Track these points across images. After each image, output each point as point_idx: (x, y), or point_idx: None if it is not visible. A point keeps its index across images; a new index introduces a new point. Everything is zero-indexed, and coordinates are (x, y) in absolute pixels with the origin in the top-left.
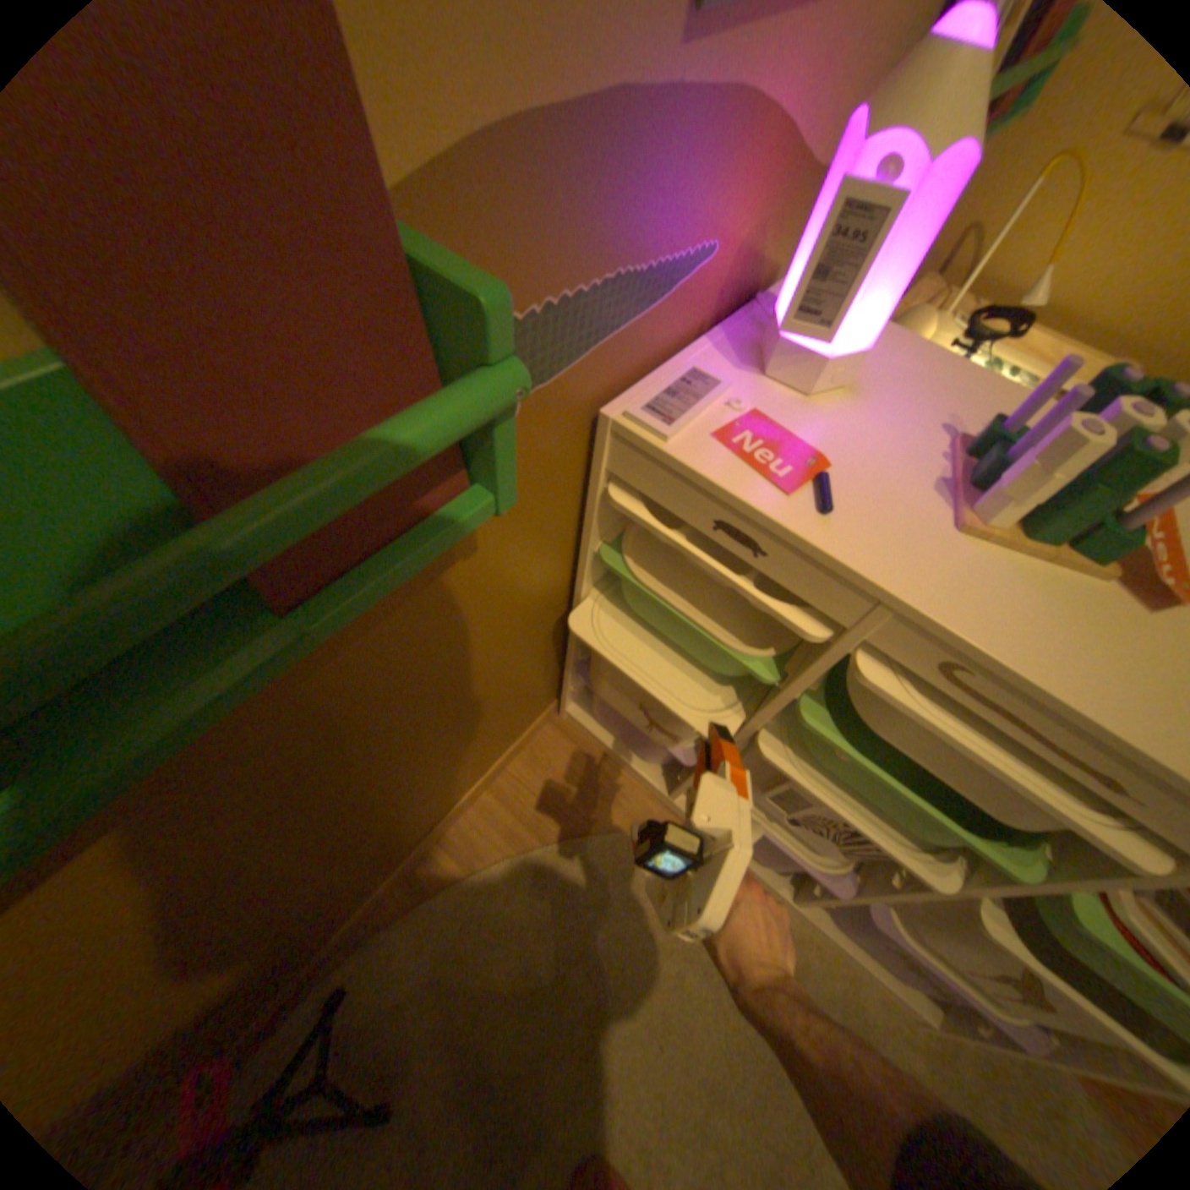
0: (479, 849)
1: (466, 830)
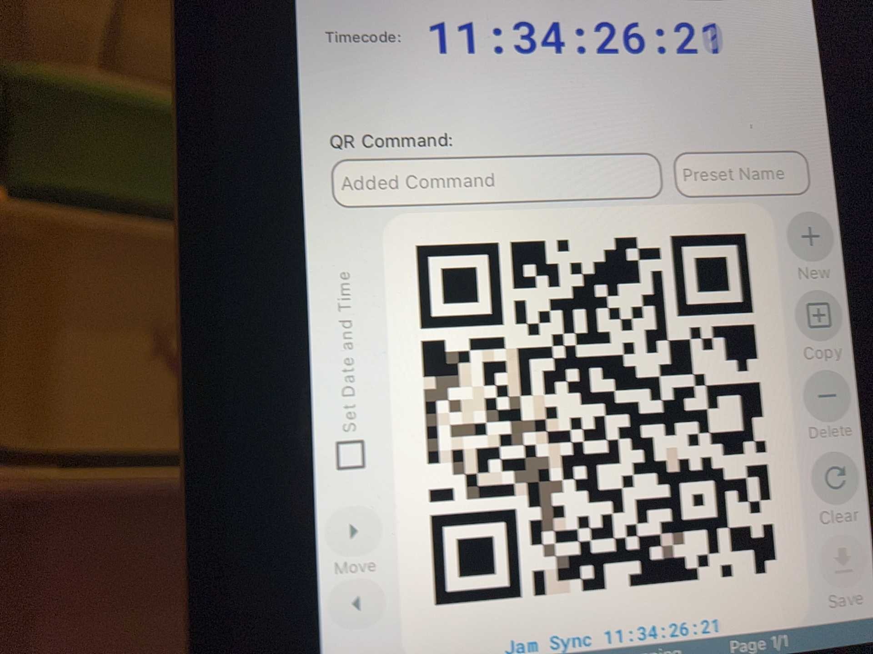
0: None
1: None
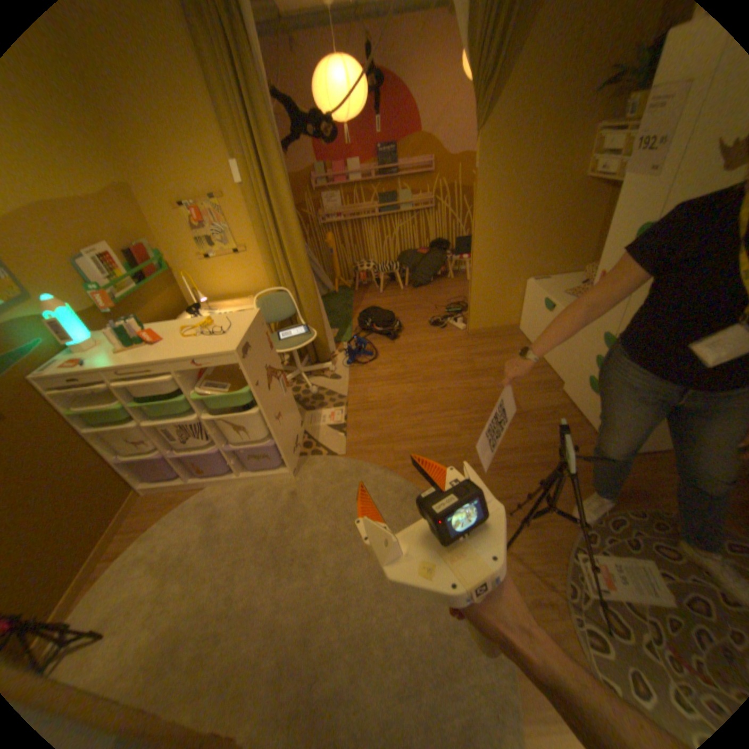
0: (118, 552)
1: (110, 551)
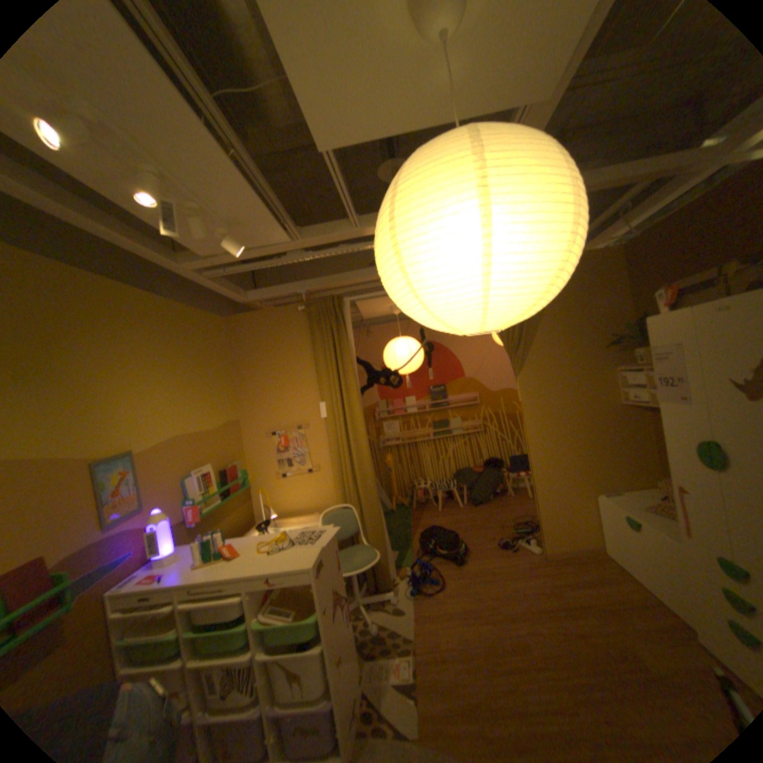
0: None
1: None
